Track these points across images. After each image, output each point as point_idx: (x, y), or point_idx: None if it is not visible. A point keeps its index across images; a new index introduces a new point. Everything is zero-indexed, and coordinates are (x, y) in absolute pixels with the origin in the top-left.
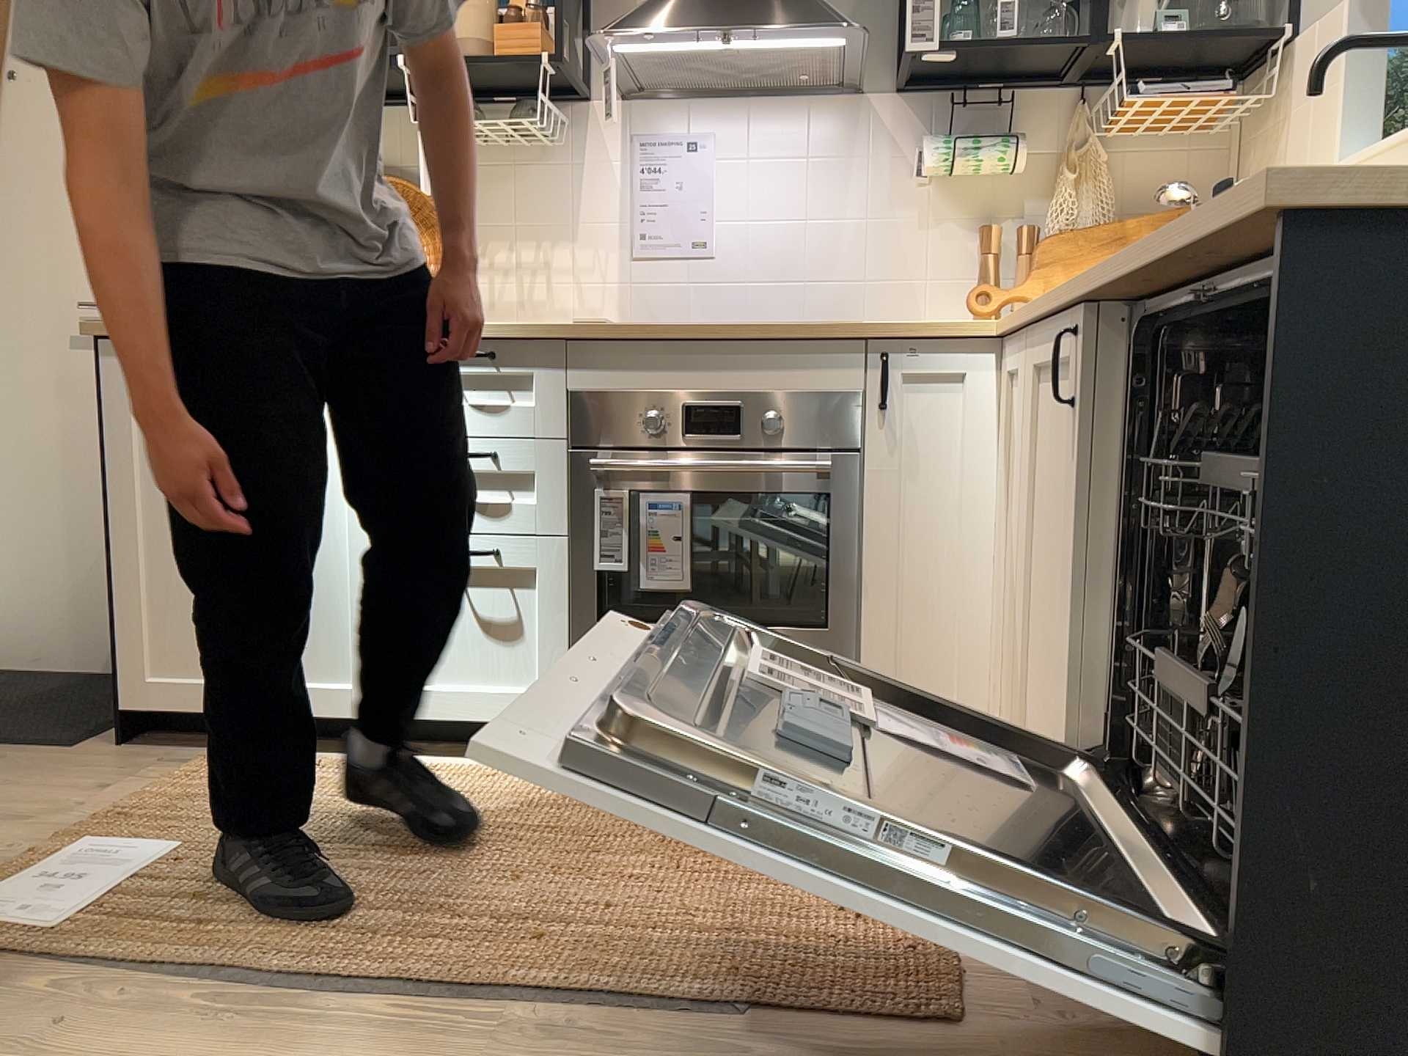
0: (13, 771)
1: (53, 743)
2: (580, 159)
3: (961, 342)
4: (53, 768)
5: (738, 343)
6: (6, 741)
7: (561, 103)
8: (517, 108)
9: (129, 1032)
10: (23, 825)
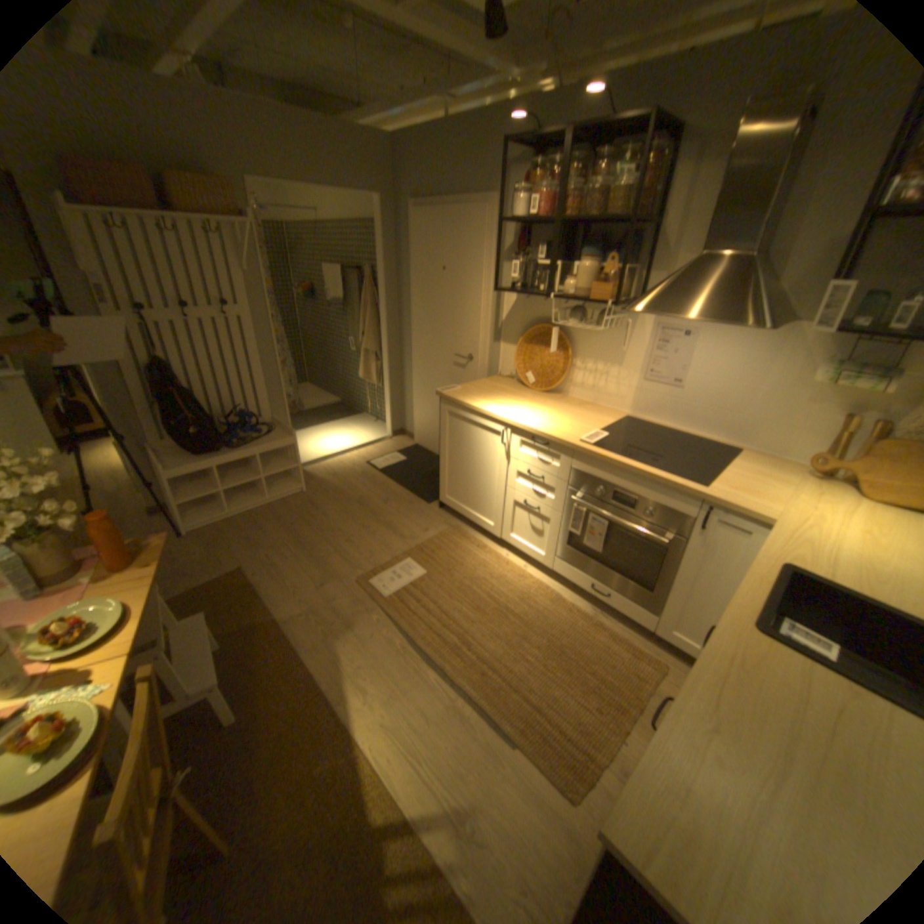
0: (412, 510)
1: (426, 499)
2: (631, 329)
3: (753, 519)
4: (421, 512)
5: (641, 476)
6: (416, 493)
7: (629, 301)
8: (602, 310)
9: (384, 643)
10: (403, 538)
